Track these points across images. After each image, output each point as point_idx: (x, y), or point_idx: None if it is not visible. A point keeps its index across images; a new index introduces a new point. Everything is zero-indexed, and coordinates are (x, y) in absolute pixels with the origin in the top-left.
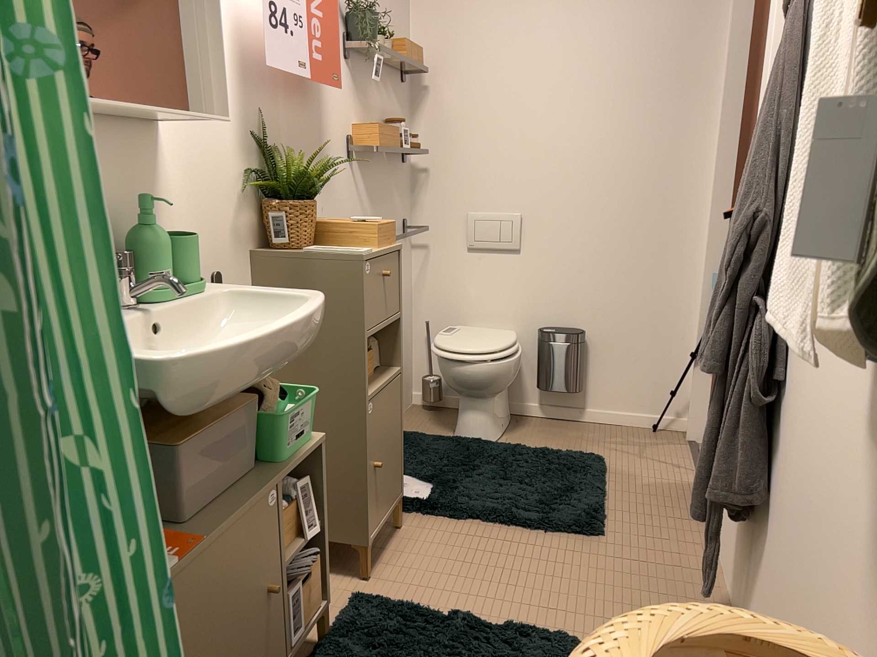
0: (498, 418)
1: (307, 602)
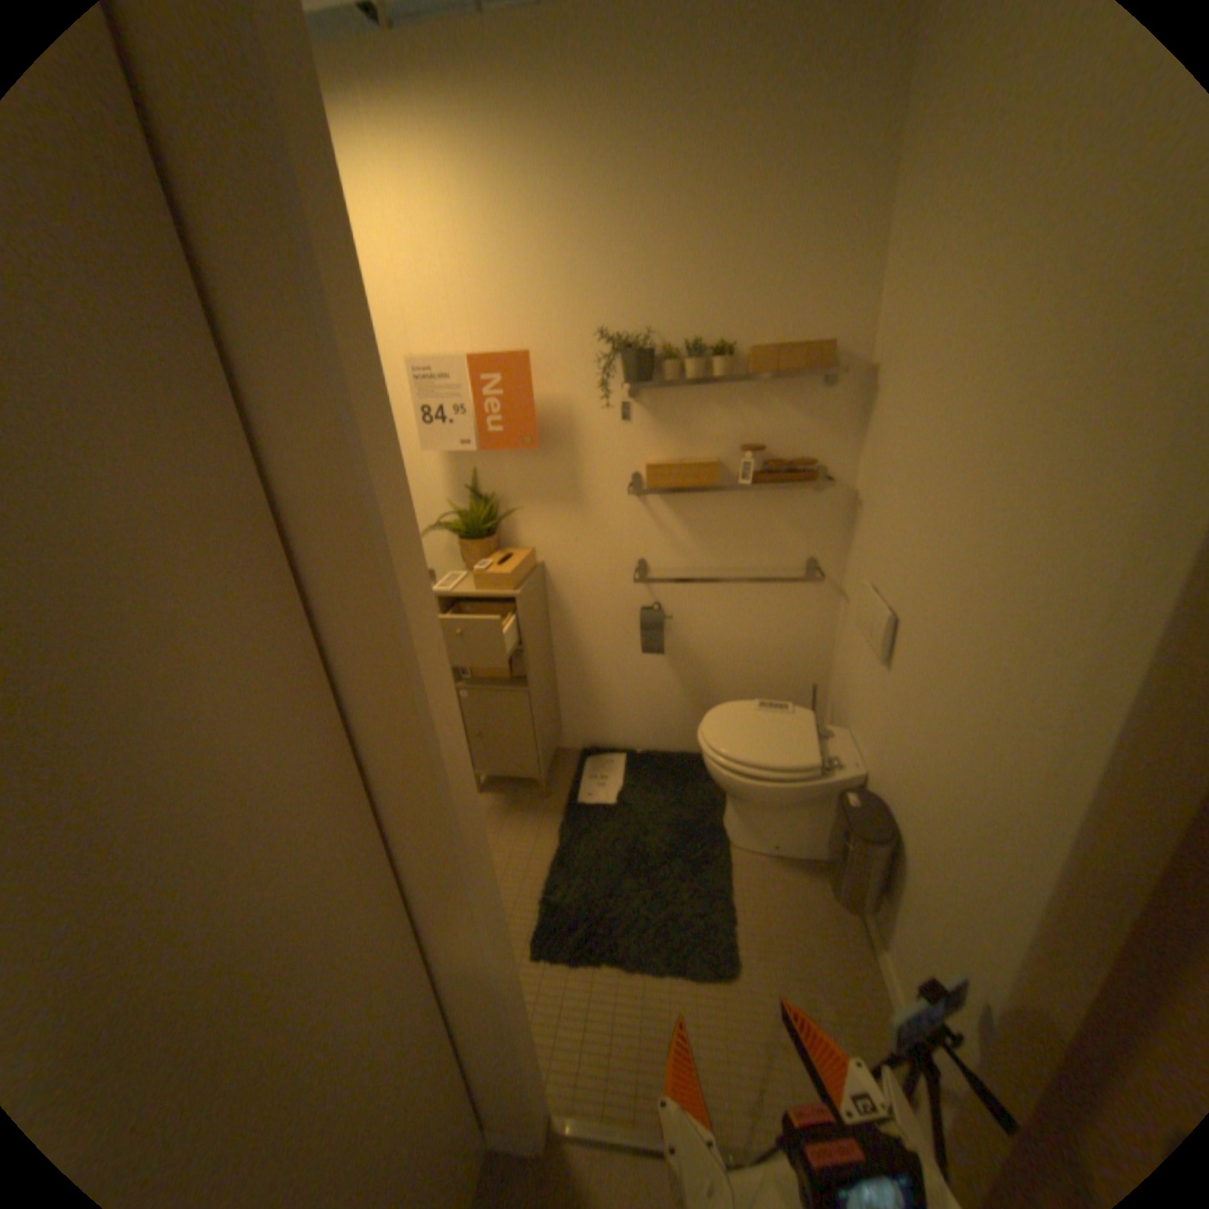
0: (764, 833)
1: None
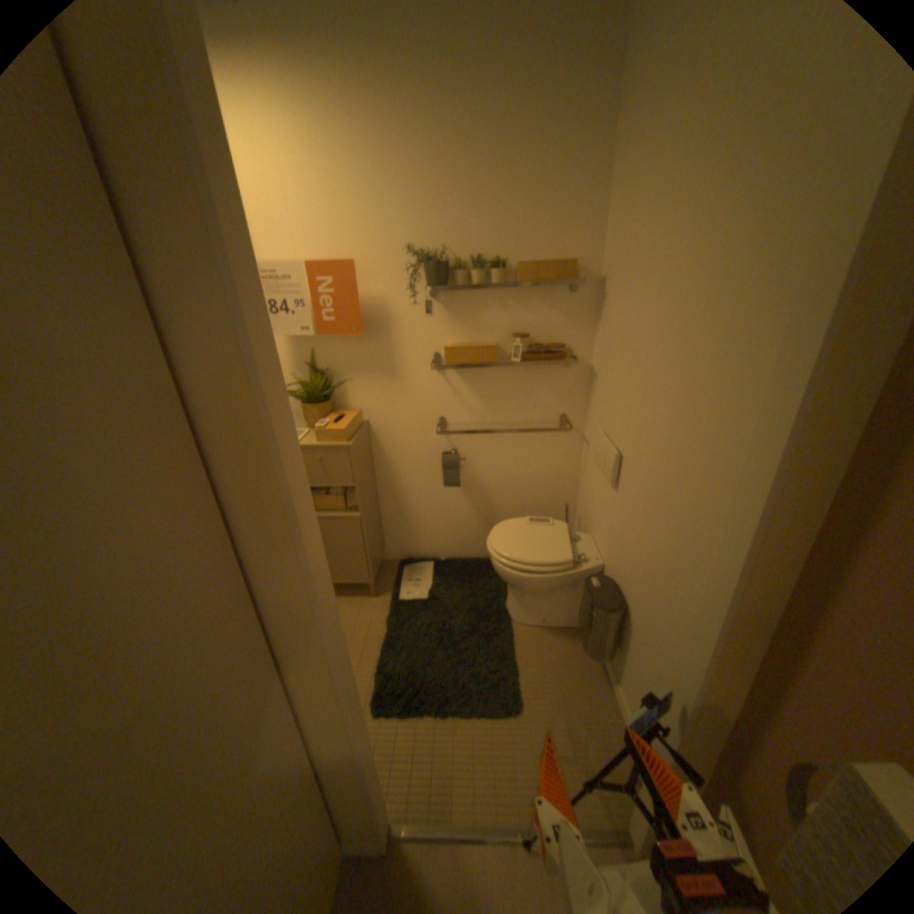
0: (535, 611)
1: None
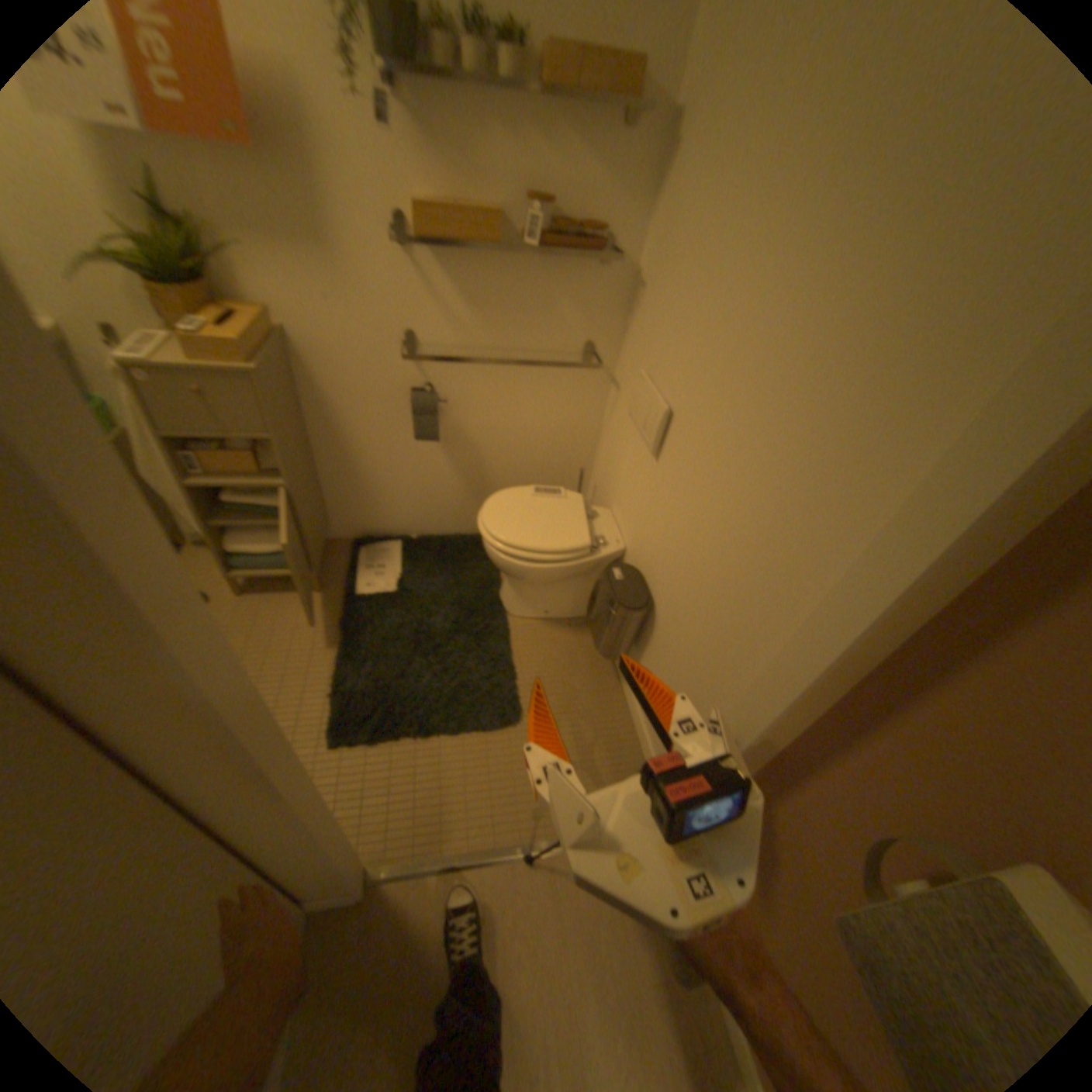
0: (535, 601)
1: None
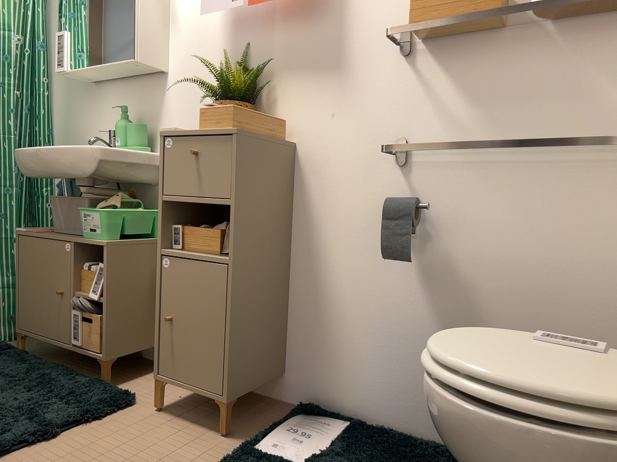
0: None
1: (84, 334)
